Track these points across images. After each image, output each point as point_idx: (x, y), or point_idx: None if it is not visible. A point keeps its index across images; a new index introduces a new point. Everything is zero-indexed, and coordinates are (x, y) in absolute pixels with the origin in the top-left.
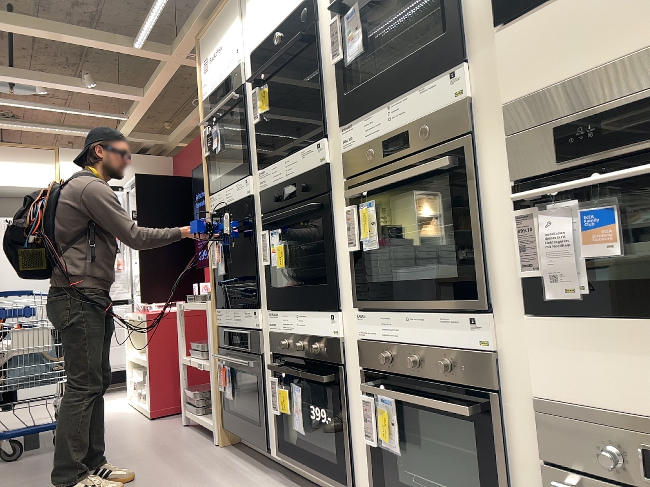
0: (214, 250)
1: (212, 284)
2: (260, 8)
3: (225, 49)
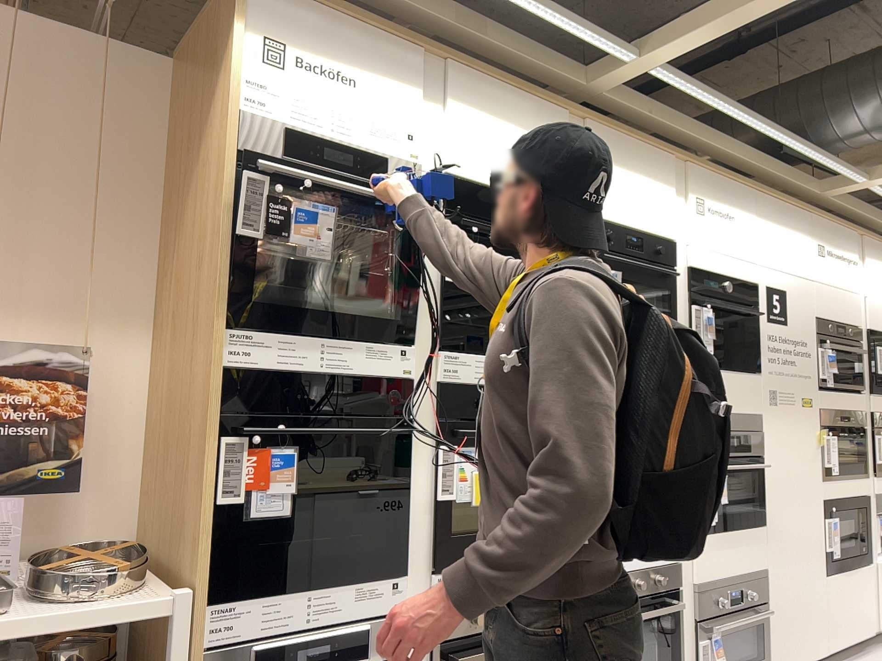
0: (243, 461)
1: (210, 543)
2: (484, 139)
3: (374, 101)
